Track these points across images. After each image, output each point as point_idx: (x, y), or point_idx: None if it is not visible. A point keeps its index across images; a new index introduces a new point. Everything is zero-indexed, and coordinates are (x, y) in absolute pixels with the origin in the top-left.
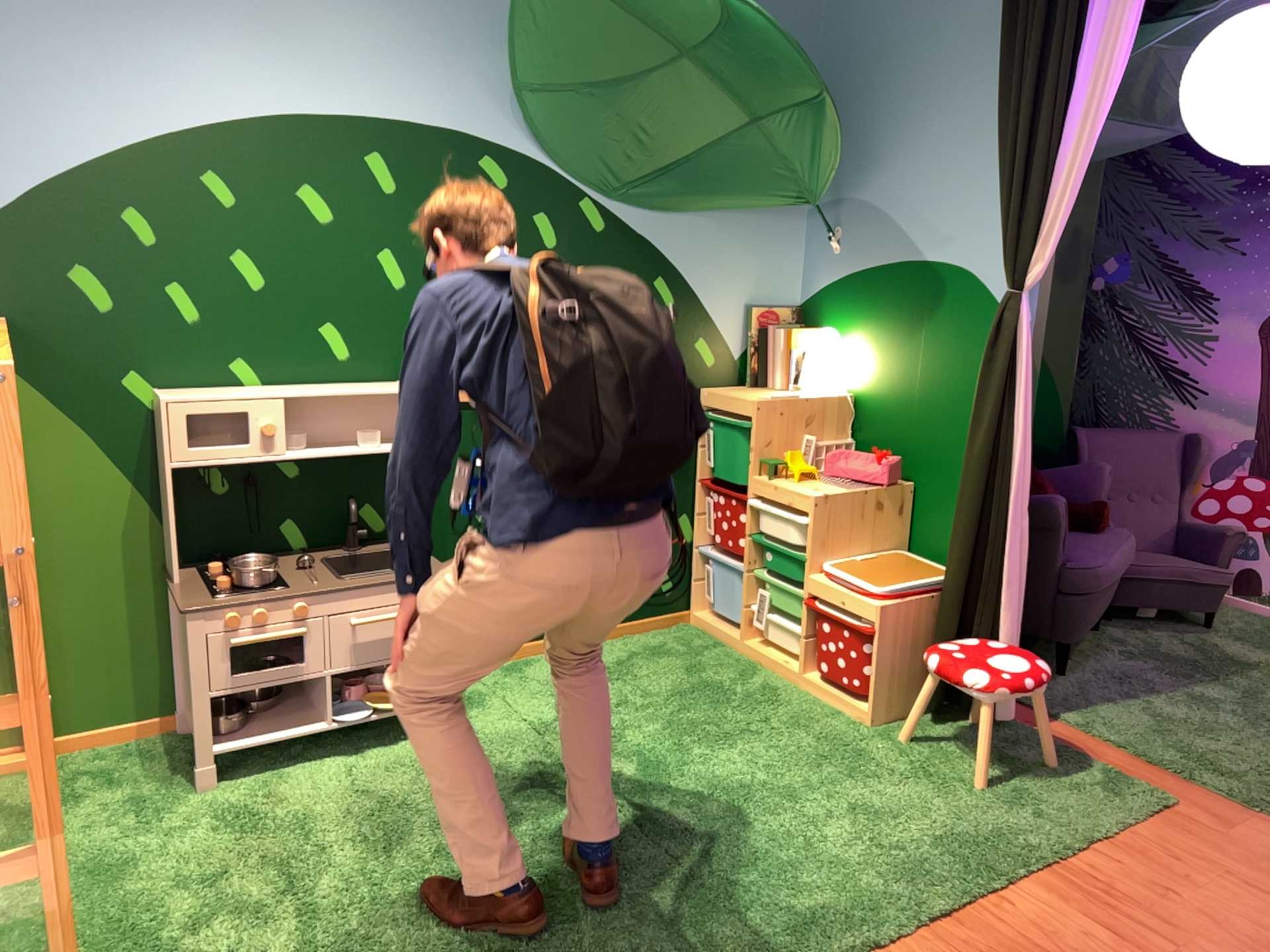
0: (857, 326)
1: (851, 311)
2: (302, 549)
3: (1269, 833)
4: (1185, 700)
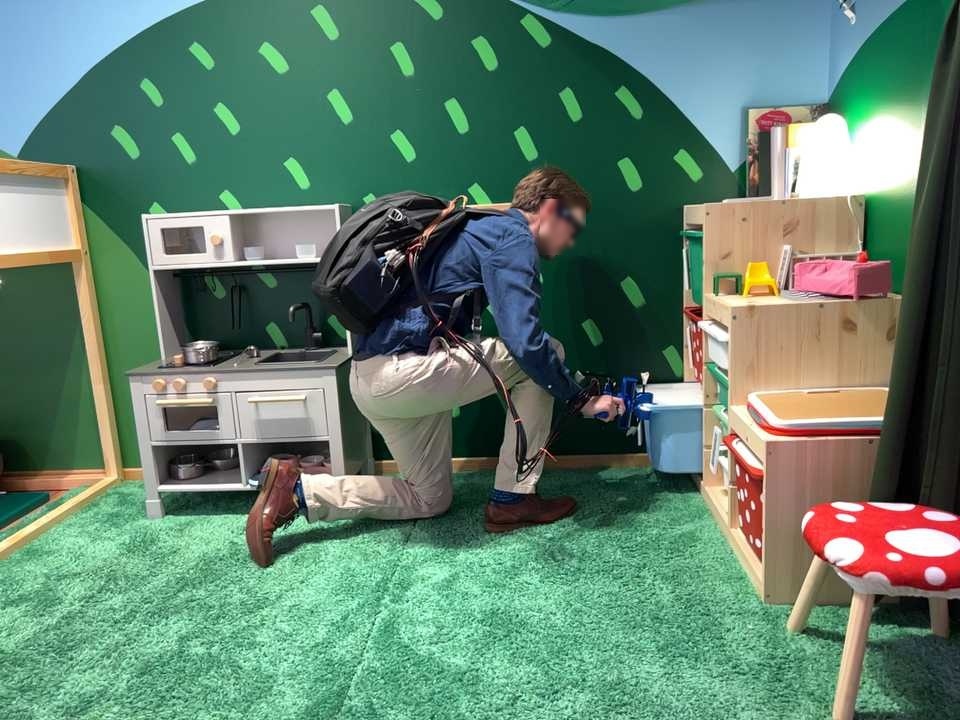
0: (873, 101)
1: (868, 84)
2: (276, 349)
3: None
4: None
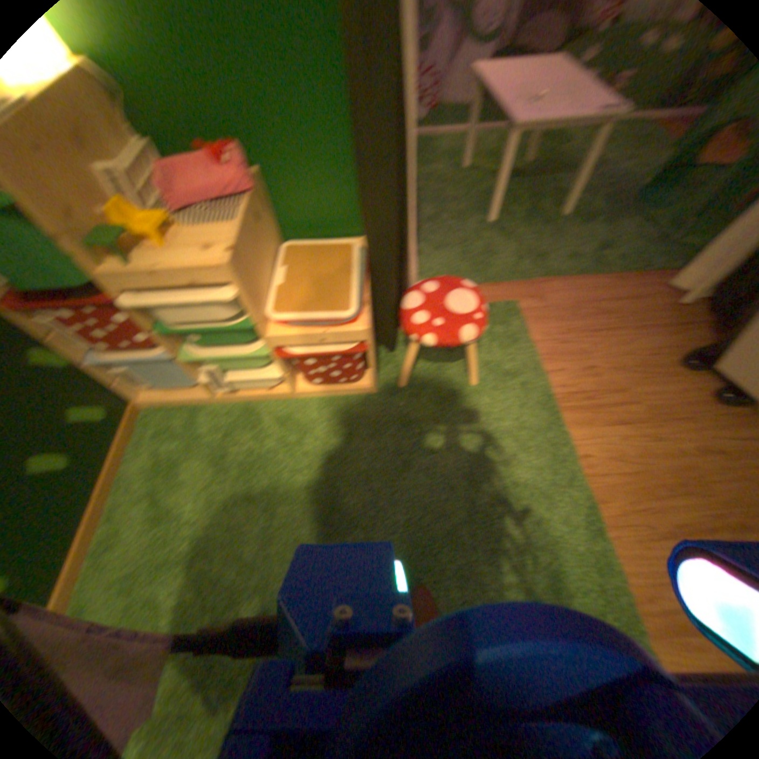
0: None
1: None
2: None
3: (559, 289)
4: (436, 224)
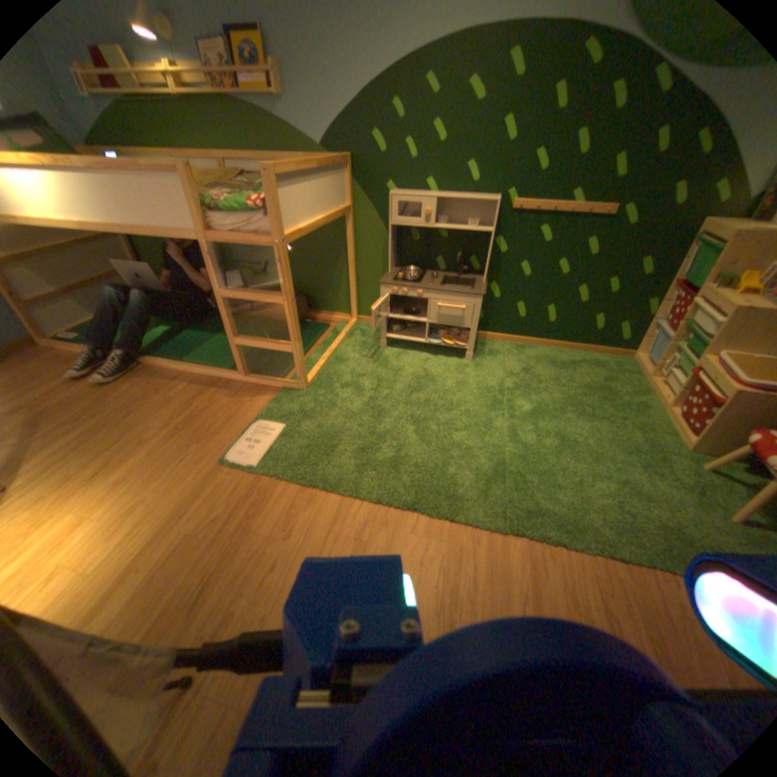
0: None
1: None
2: (439, 269)
3: None
4: None
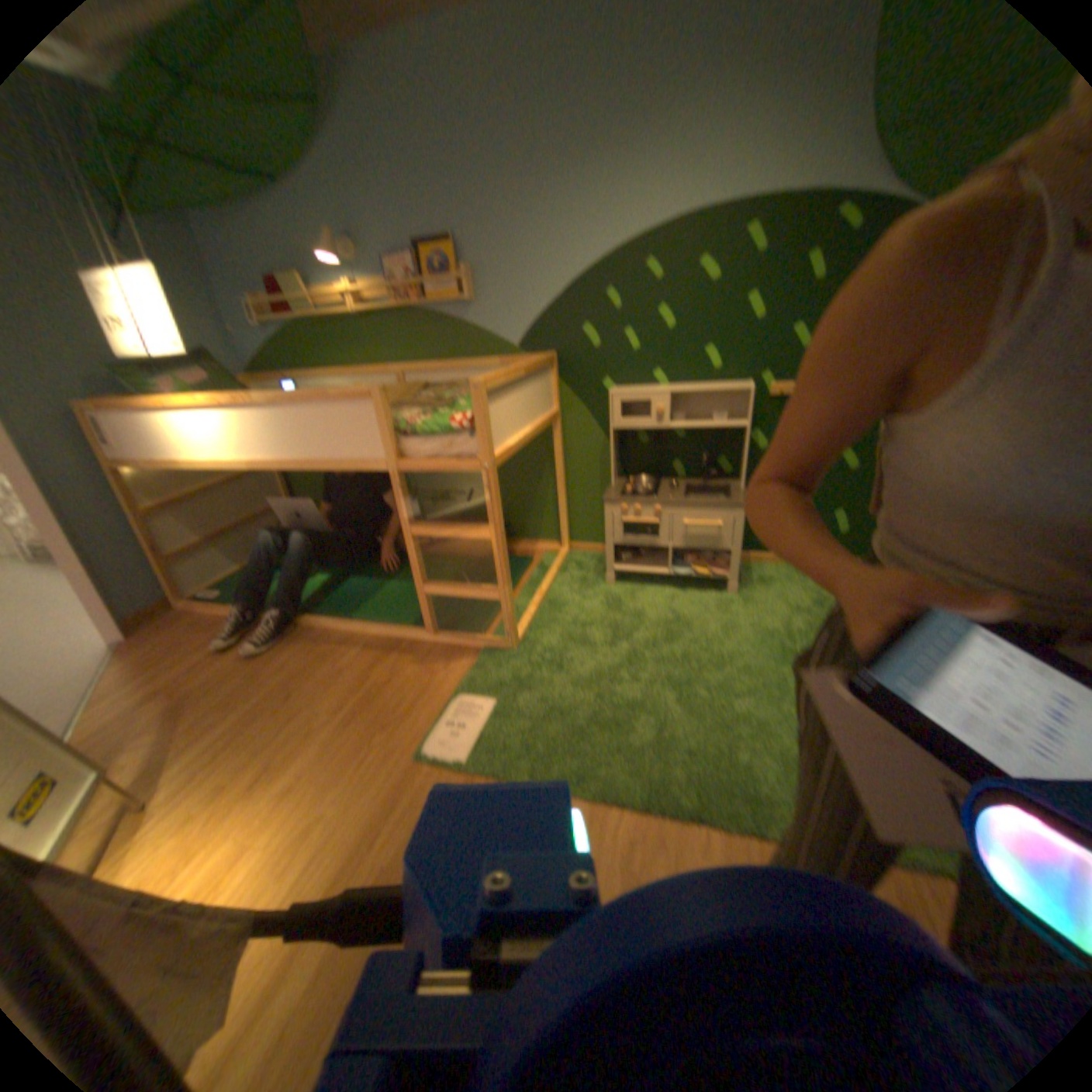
0: None
1: None
2: (676, 475)
3: None
4: None
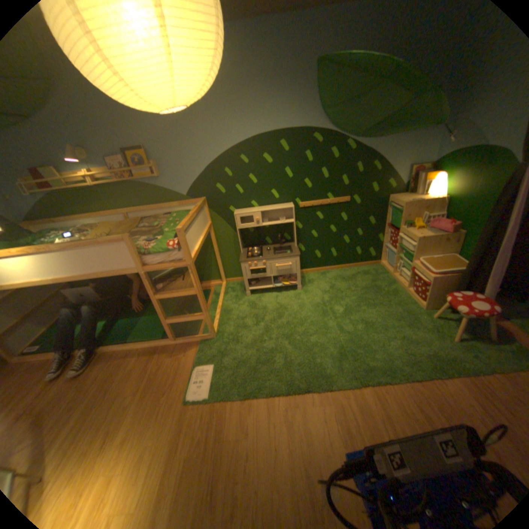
0: (457, 170)
1: (456, 164)
2: (269, 244)
3: None
4: None
